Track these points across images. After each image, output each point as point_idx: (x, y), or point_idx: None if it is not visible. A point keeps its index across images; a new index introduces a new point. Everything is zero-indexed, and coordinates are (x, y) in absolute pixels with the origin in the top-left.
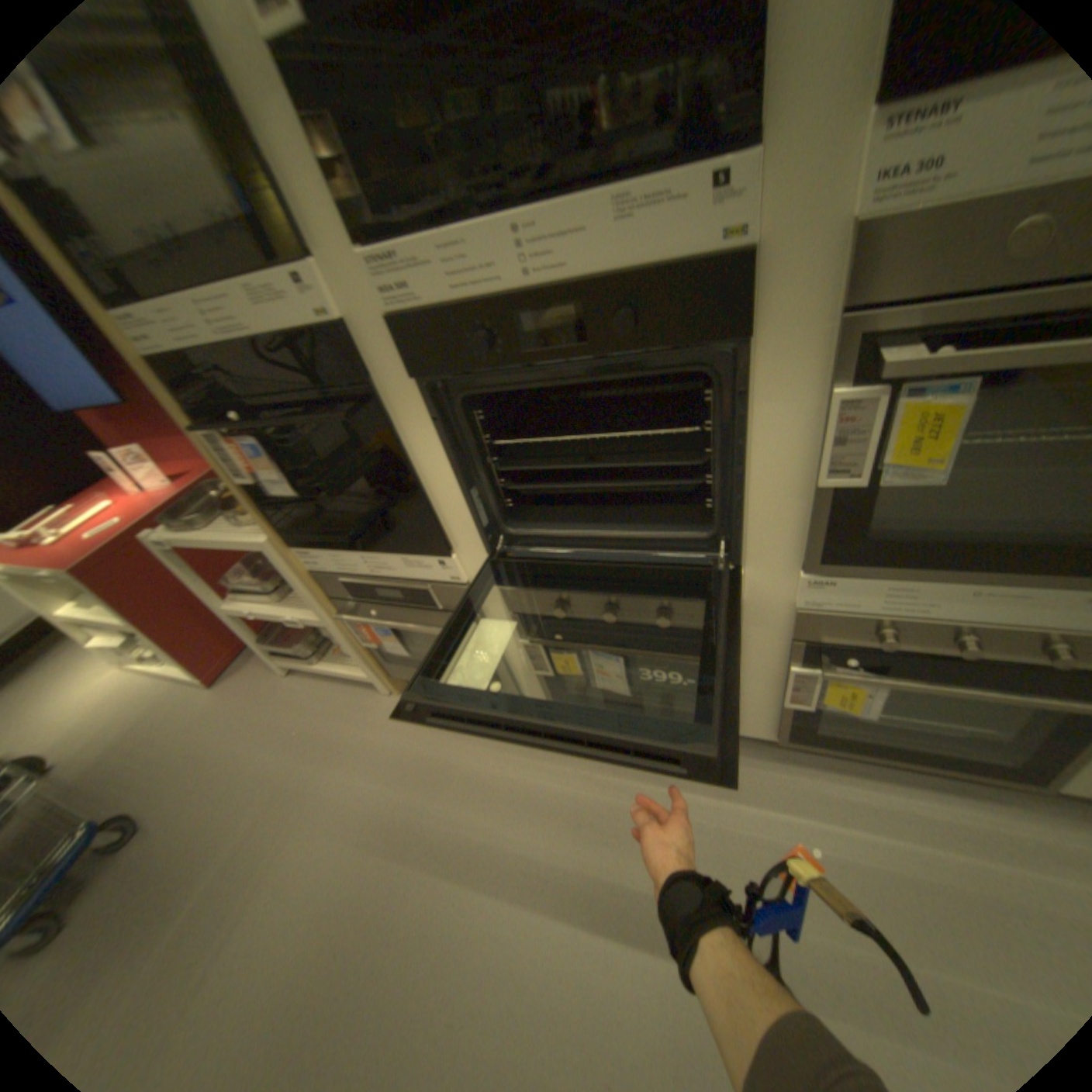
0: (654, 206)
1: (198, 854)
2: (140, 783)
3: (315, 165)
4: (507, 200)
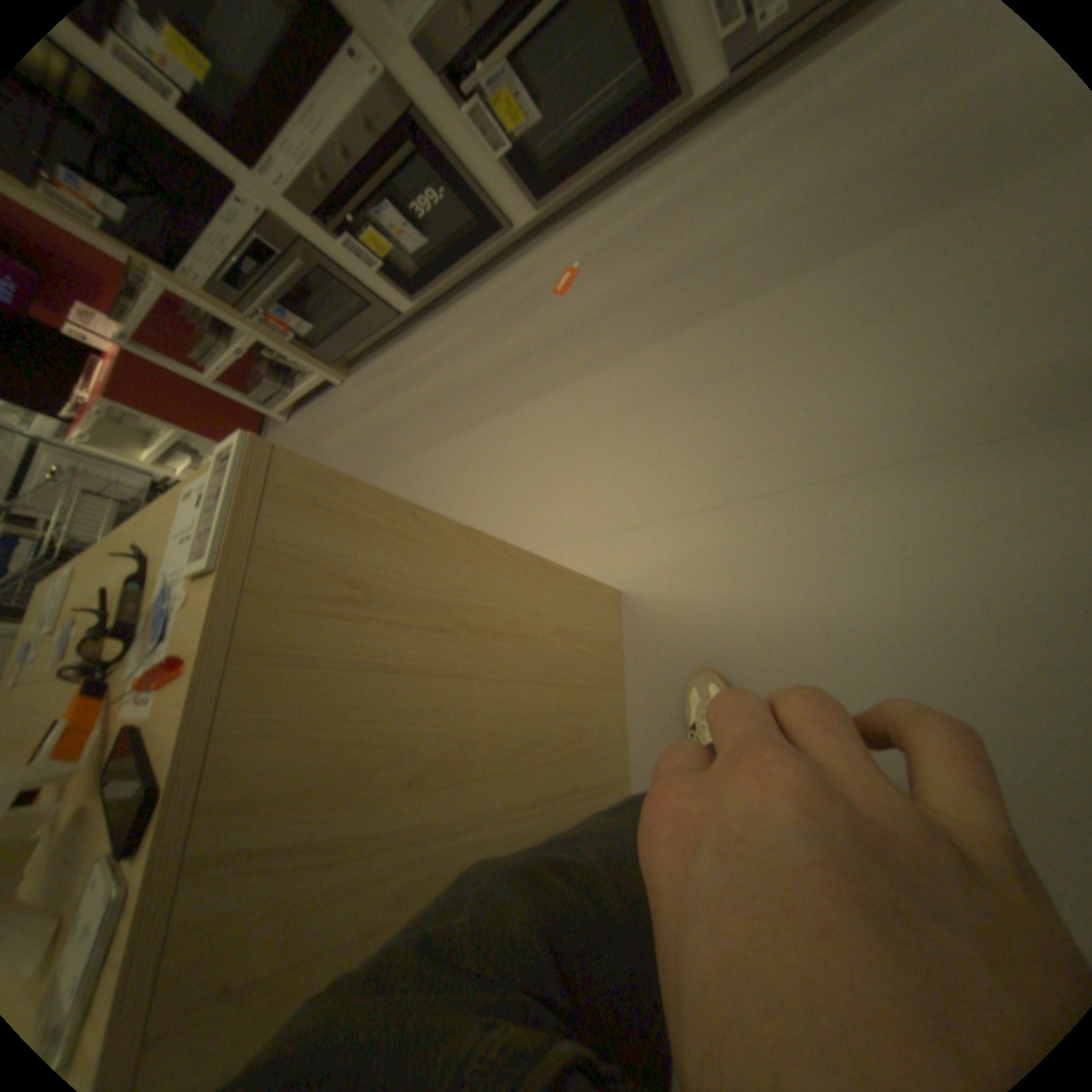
0: None
1: None
2: None
3: None
4: None
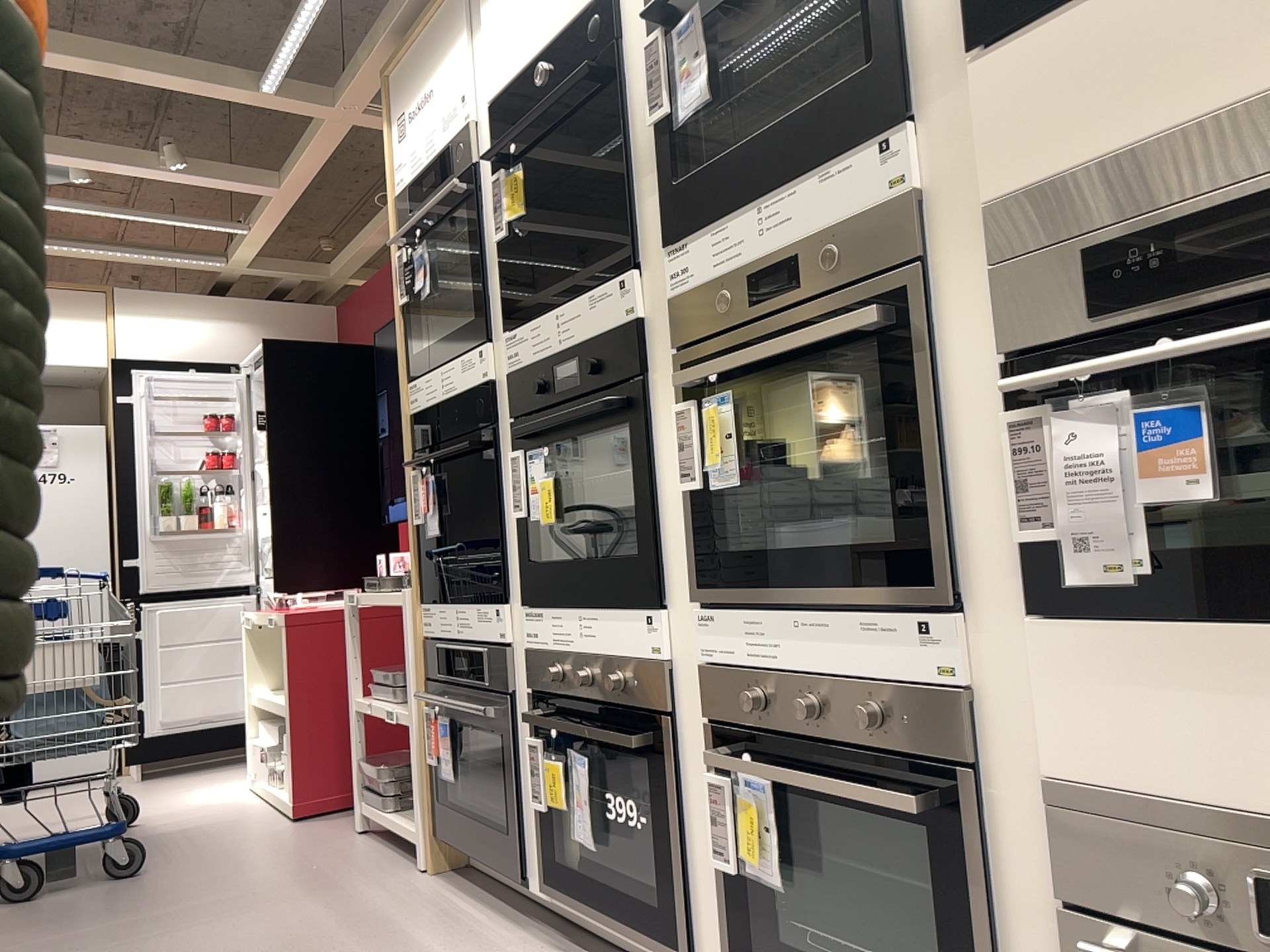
0: (600, 299)
1: (157, 901)
2: (176, 852)
3: (501, 293)
4: (557, 303)
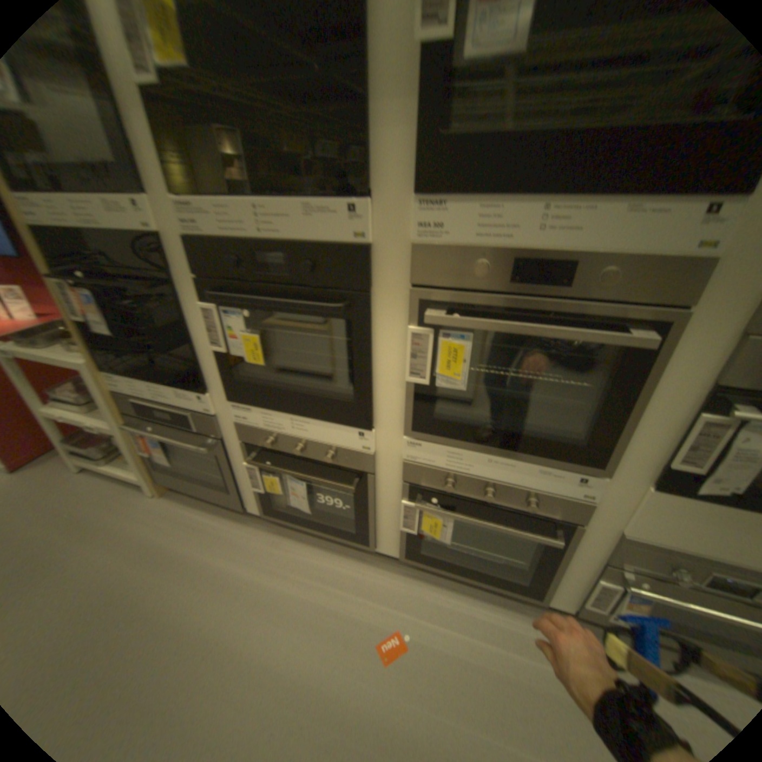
0: (321, 212)
1: None
2: None
3: (151, 146)
4: (250, 191)
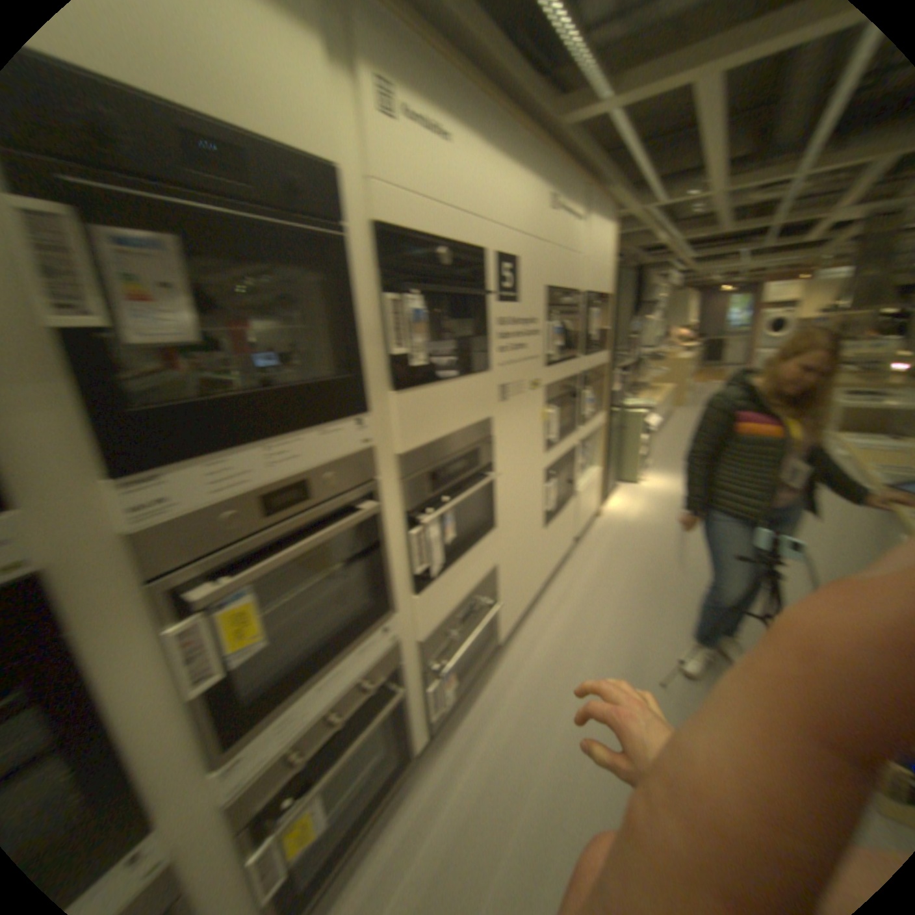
0: None
1: None
2: None
3: None
4: None
